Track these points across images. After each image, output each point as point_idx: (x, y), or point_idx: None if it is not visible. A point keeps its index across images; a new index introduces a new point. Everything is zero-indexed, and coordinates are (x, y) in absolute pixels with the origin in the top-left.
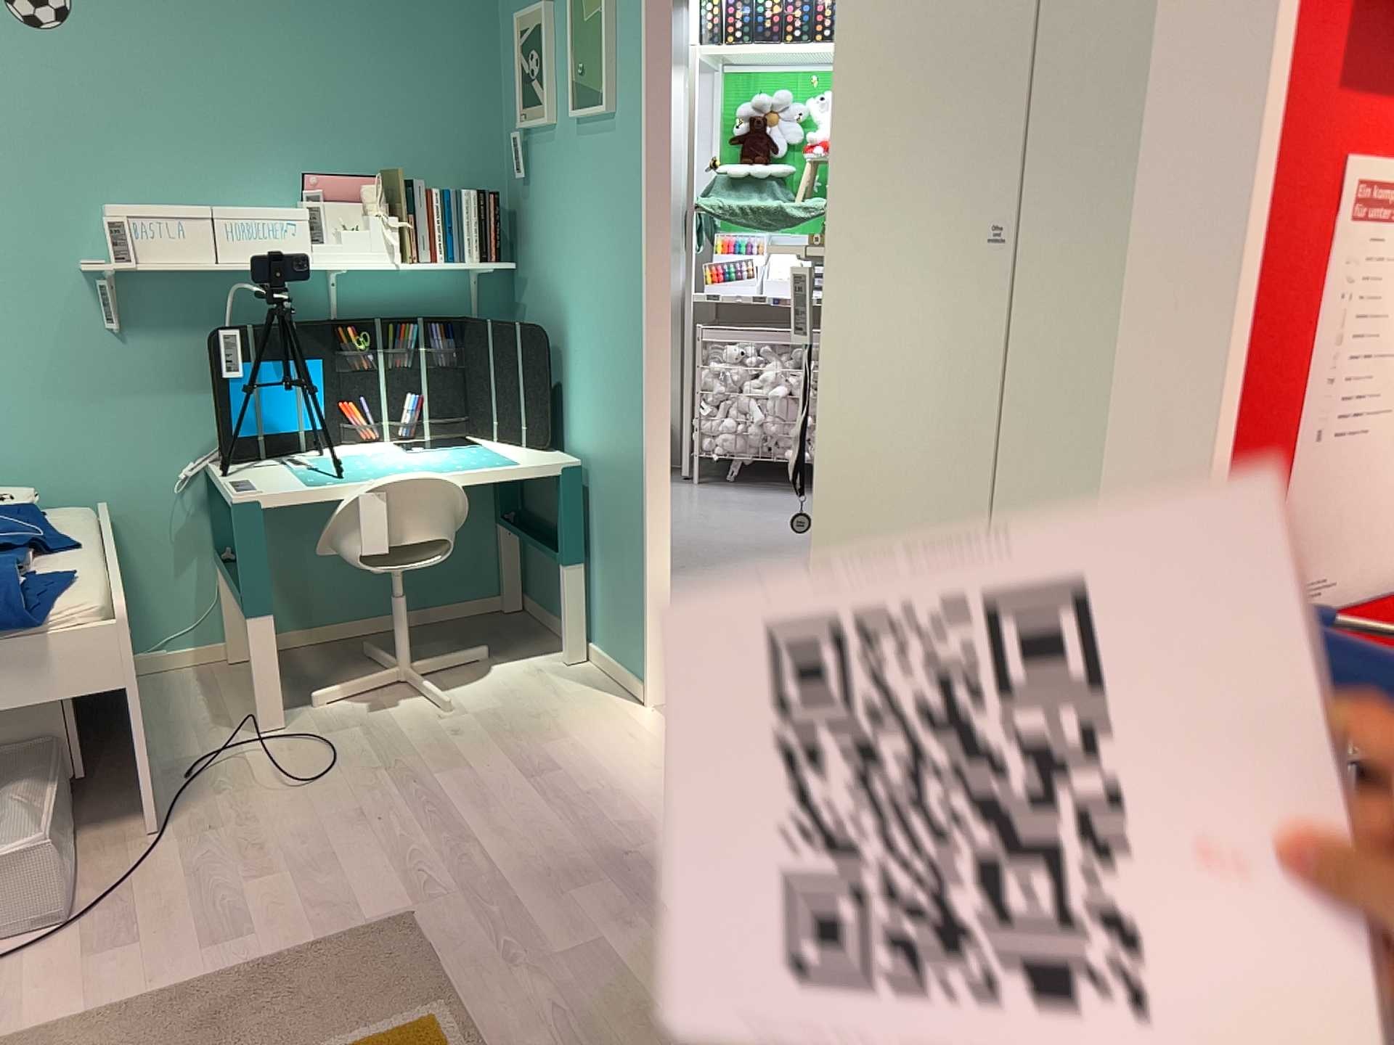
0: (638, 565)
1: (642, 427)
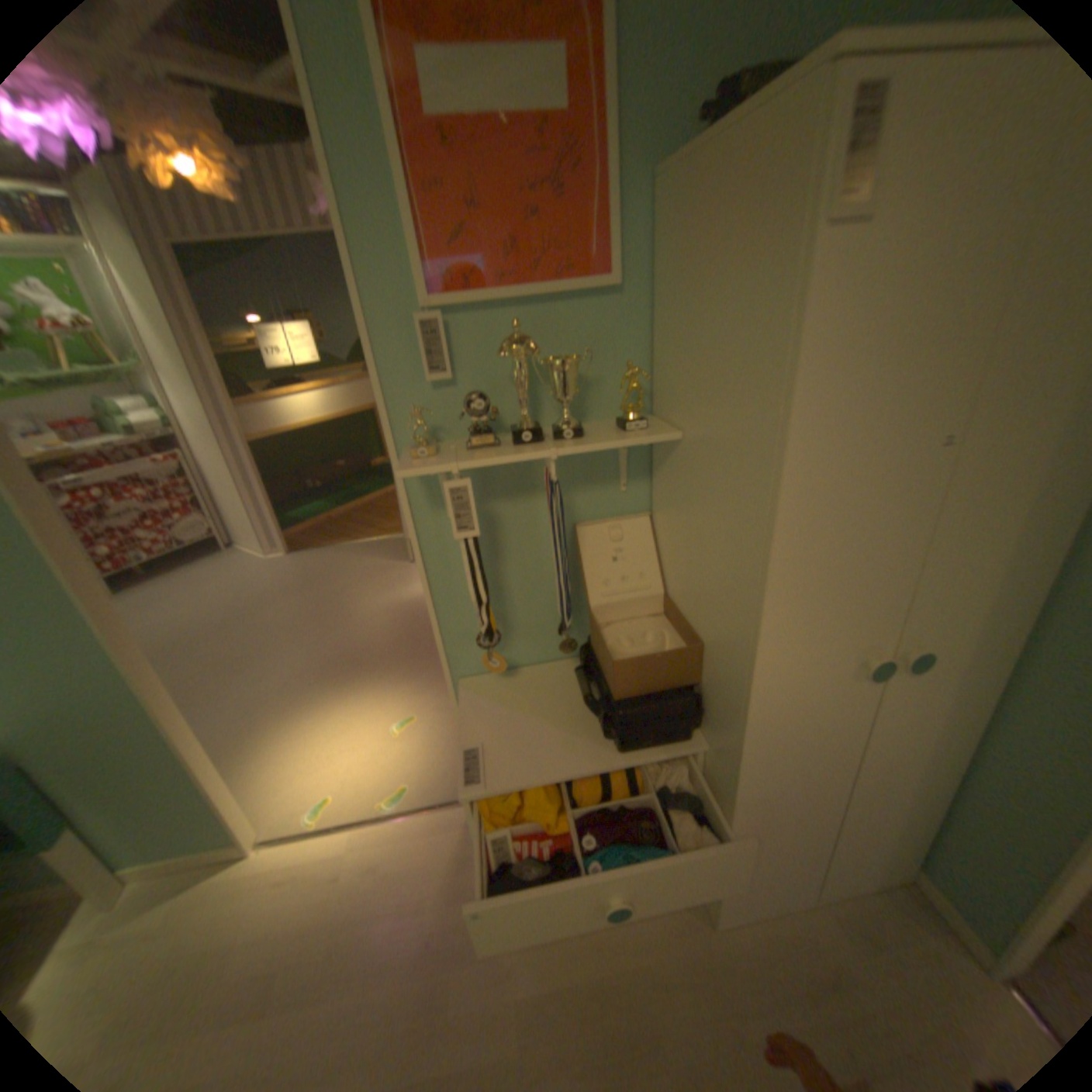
0: (171, 778)
1: (116, 674)
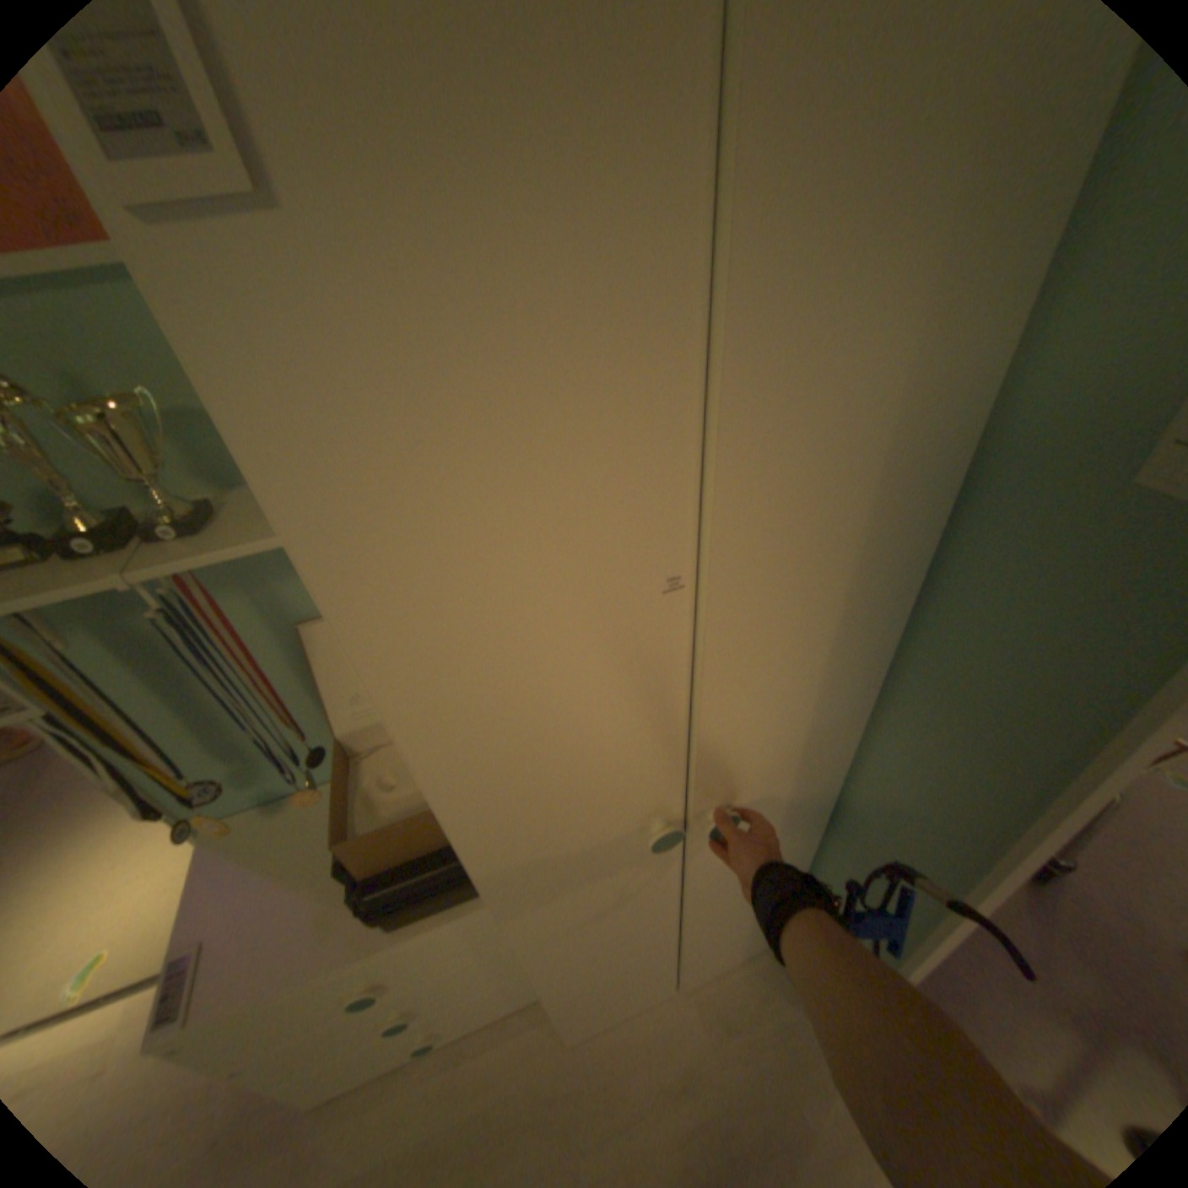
0: None
1: None
